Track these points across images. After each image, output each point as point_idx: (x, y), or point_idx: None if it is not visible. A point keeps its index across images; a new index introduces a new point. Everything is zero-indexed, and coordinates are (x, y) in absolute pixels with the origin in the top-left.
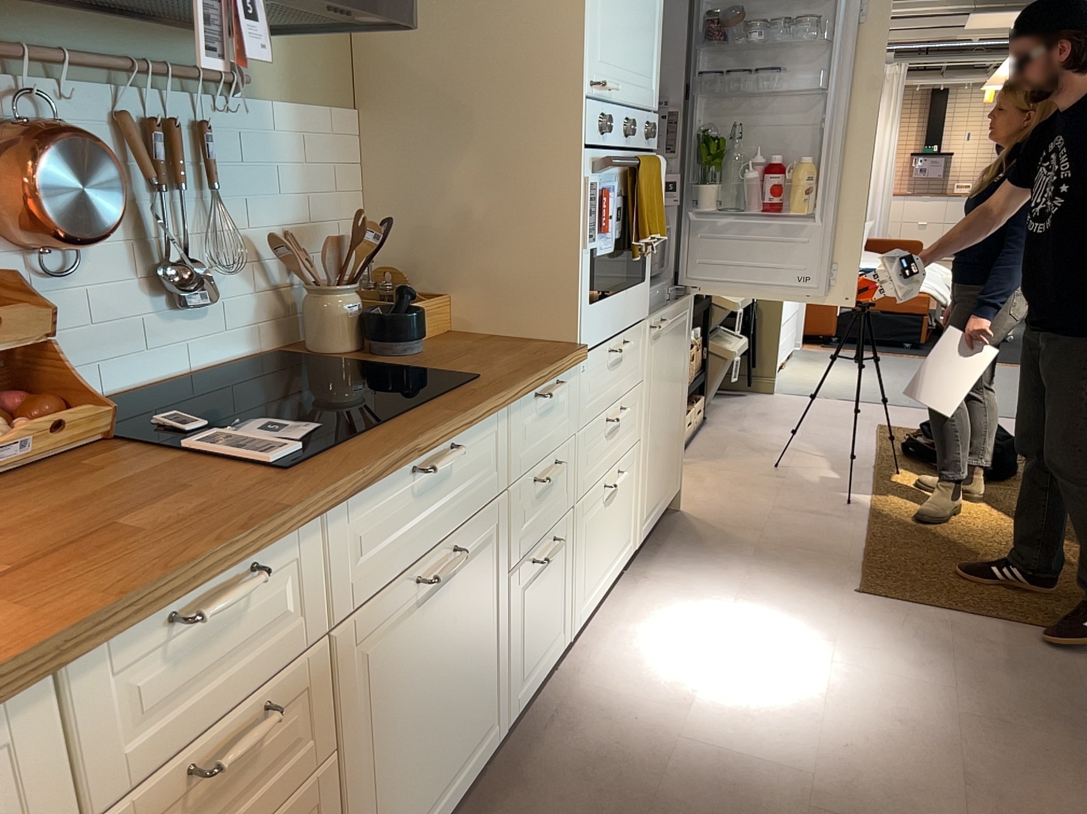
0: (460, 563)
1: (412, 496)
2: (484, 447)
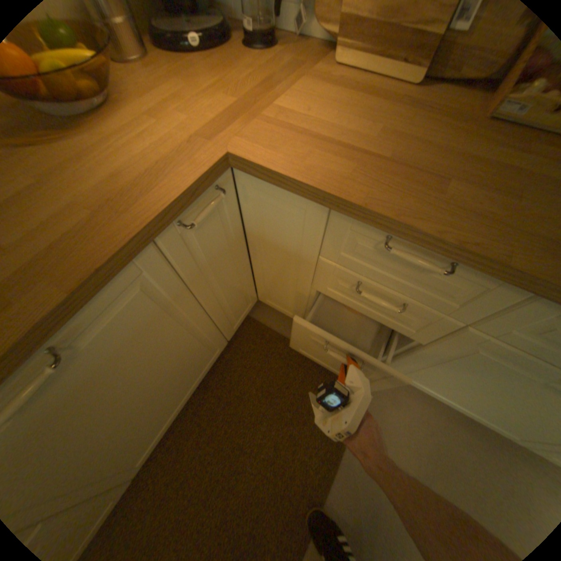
0: None
1: None
2: None
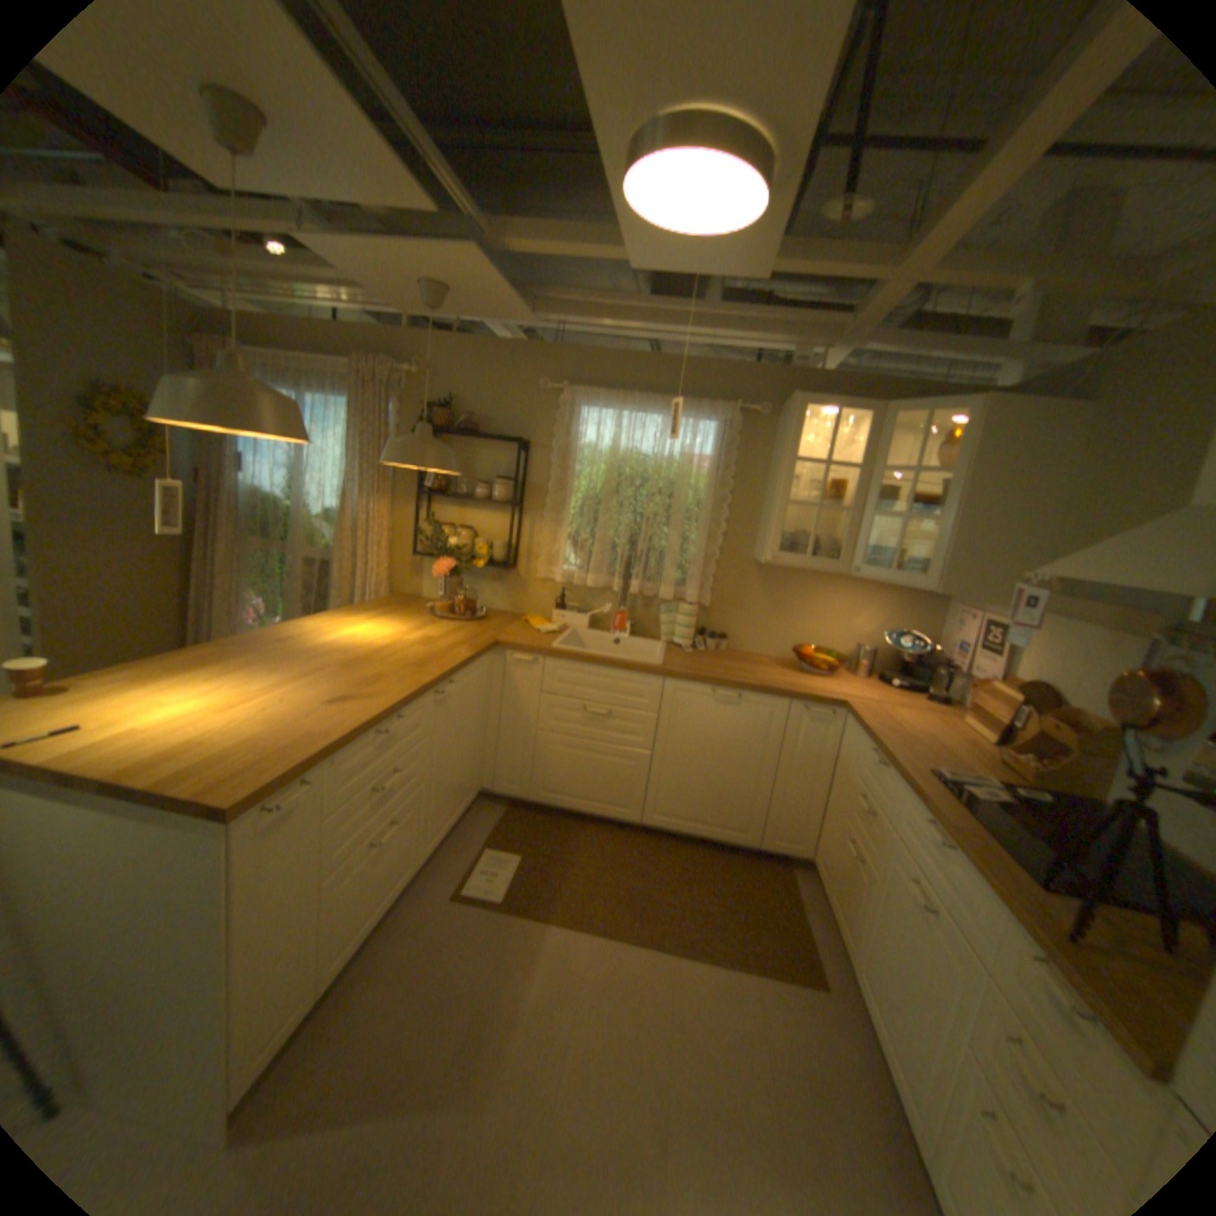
0: (941, 936)
1: (933, 839)
2: (980, 899)
